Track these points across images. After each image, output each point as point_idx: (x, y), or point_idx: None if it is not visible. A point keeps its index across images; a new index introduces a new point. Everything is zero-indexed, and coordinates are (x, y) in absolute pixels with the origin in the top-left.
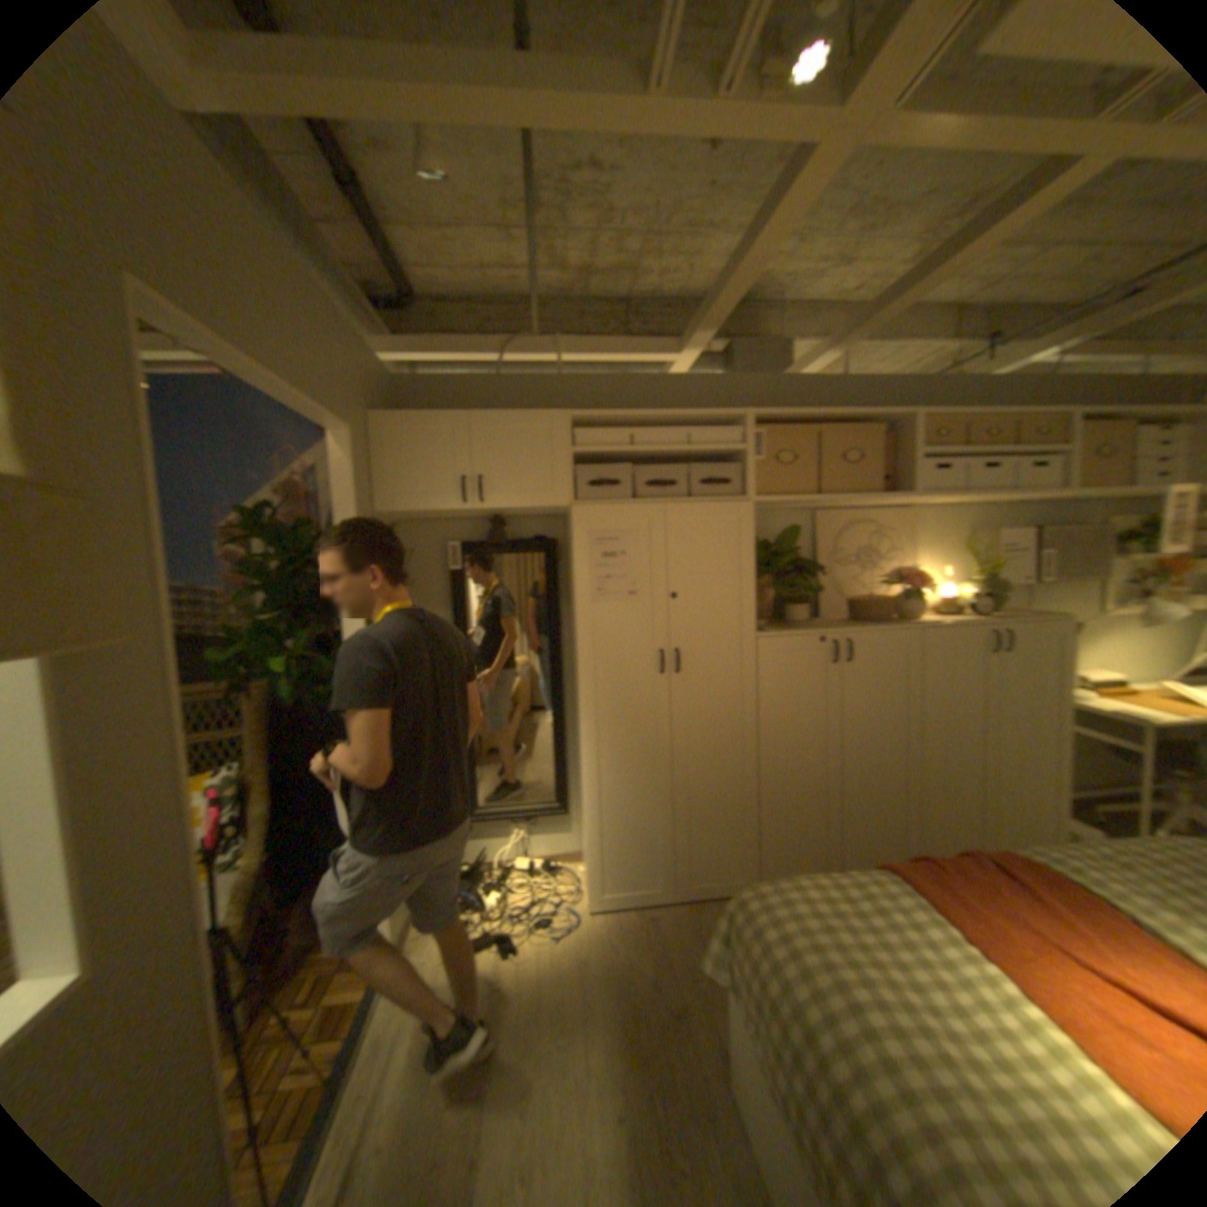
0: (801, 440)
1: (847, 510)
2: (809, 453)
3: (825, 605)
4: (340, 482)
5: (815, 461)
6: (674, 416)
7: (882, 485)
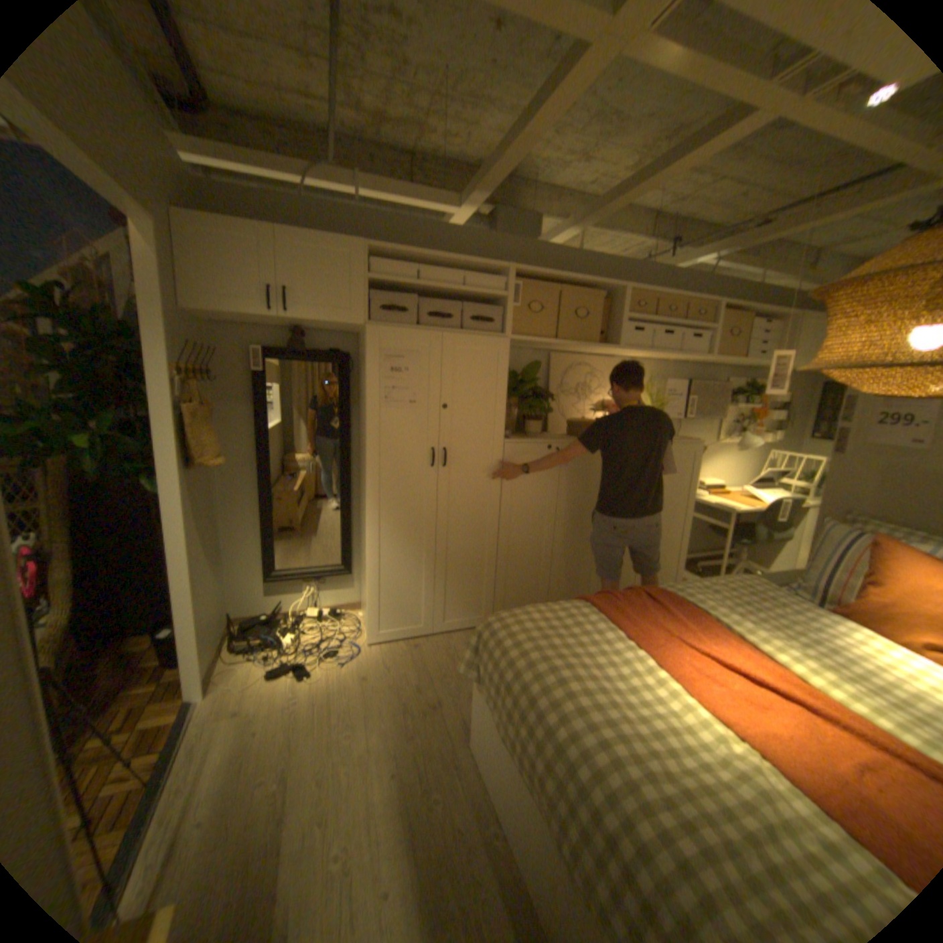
0: (547, 296)
1: (573, 354)
2: (553, 306)
3: (552, 423)
4: (147, 273)
5: (556, 313)
6: (455, 259)
7: (599, 337)
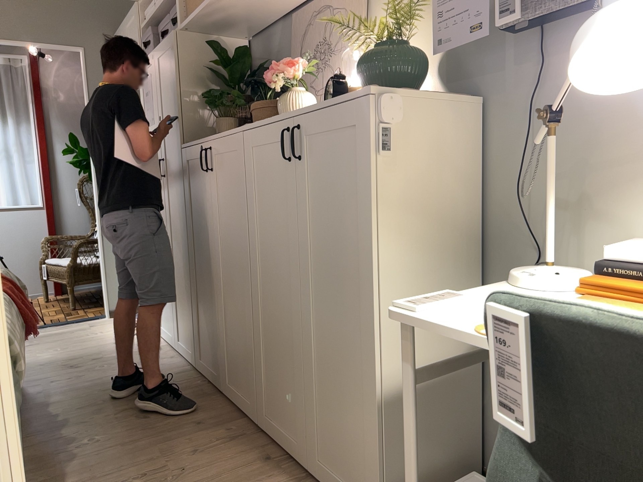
0: None
1: None
2: None
3: None
4: (82, 75)
5: None
6: None
7: None
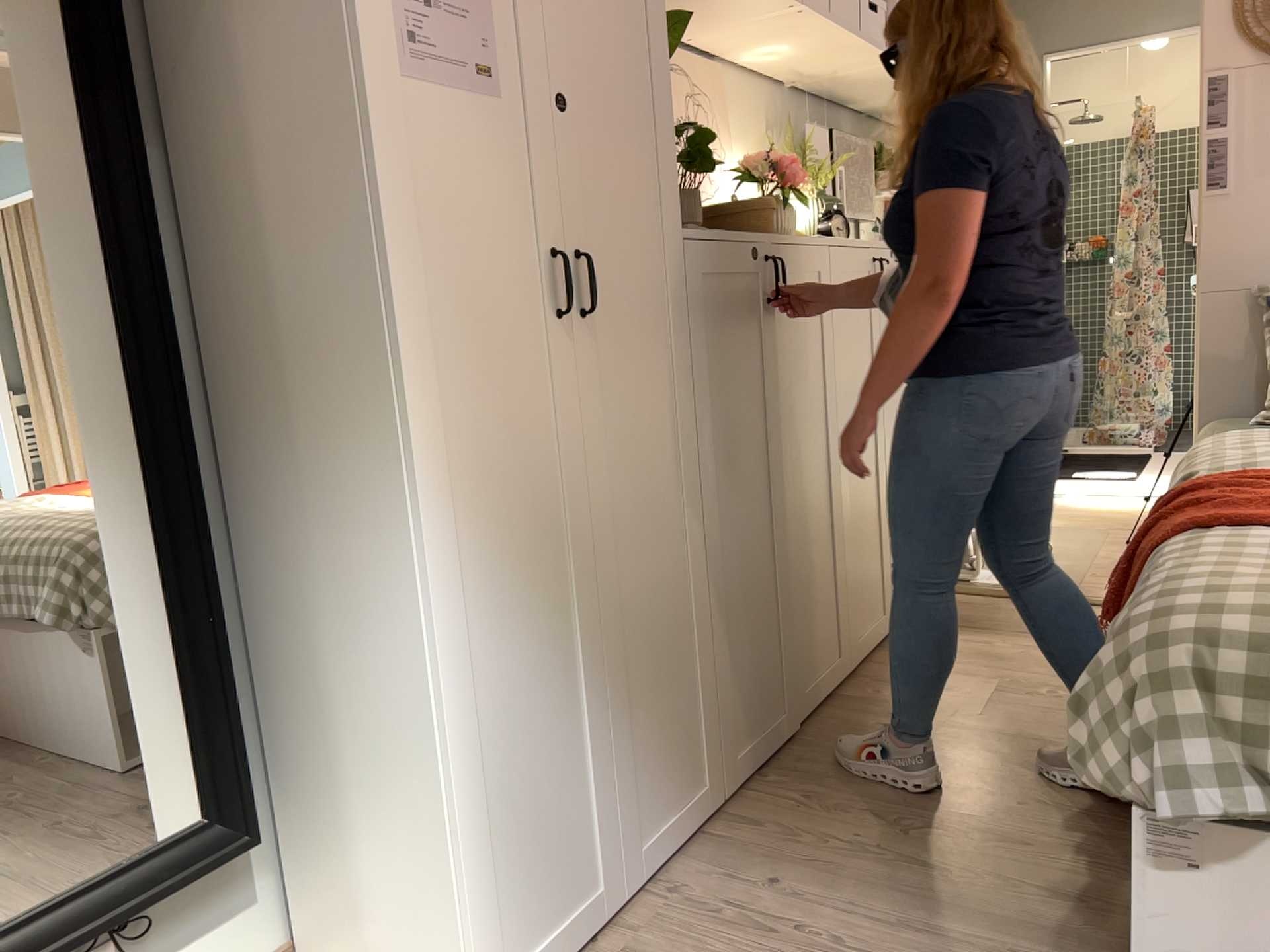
0: None
1: None
2: None
3: None
4: None
5: None
6: None
7: None
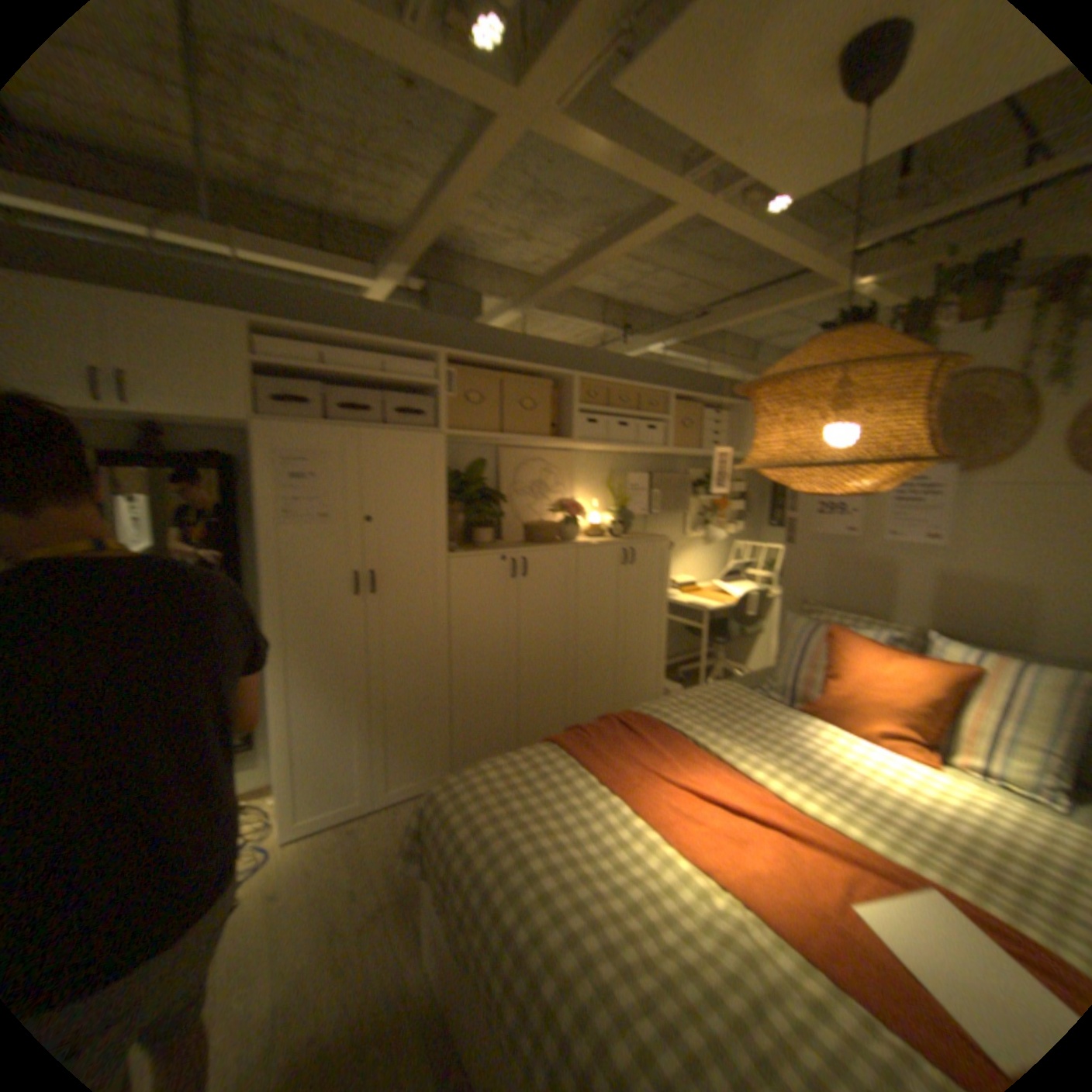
0: (486, 383)
1: (523, 448)
2: (493, 395)
3: (505, 527)
4: None
5: (497, 403)
6: (367, 339)
7: (549, 429)
